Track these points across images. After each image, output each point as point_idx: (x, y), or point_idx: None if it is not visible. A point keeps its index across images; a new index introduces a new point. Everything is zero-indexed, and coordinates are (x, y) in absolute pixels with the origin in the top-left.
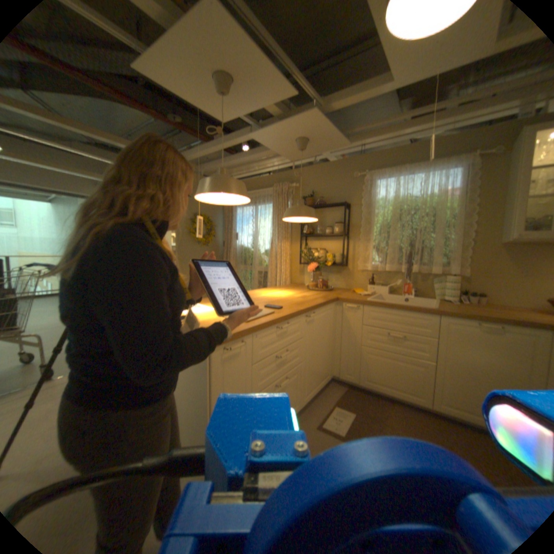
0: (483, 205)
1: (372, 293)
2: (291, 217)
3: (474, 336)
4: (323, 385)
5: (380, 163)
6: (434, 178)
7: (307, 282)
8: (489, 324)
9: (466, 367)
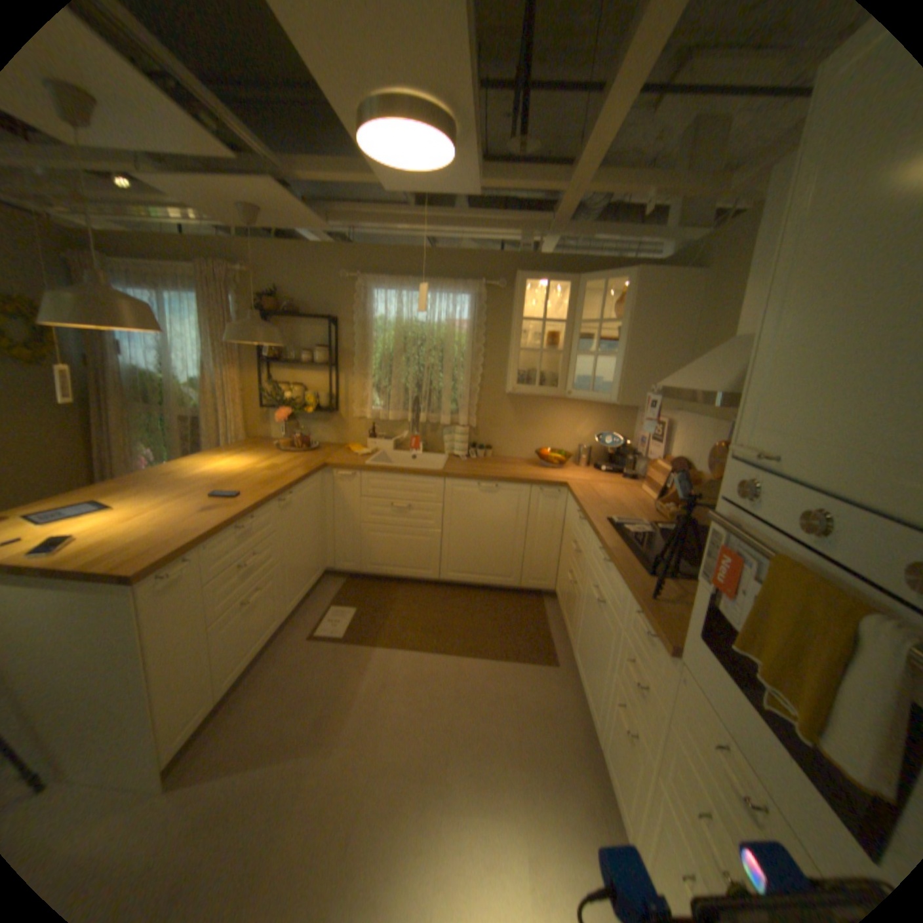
0: (488, 346)
1: (372, 451)
2: (238, 337)
3: (473, 497)
4: (311, 585)
5: (375, 265)
6: (440, 303)
7: (277, 436)
8: (485, 484)
9: (467, 530)
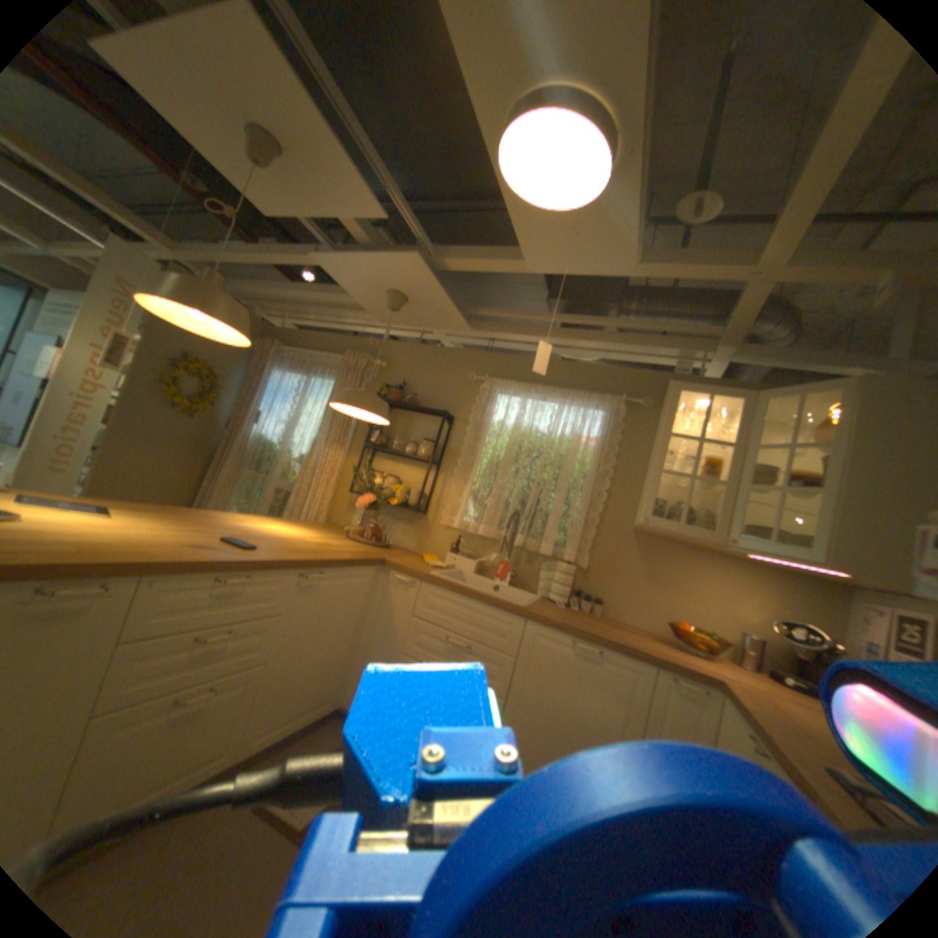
0: (619, 471)
1: (447, 565)
2: (349, 406)
3: (563, 661)
4: (307, 721)
5: (507, 372)
6: (569, 414)
7: (356, 526)
8: (585, 644)
9: (544, 713)
